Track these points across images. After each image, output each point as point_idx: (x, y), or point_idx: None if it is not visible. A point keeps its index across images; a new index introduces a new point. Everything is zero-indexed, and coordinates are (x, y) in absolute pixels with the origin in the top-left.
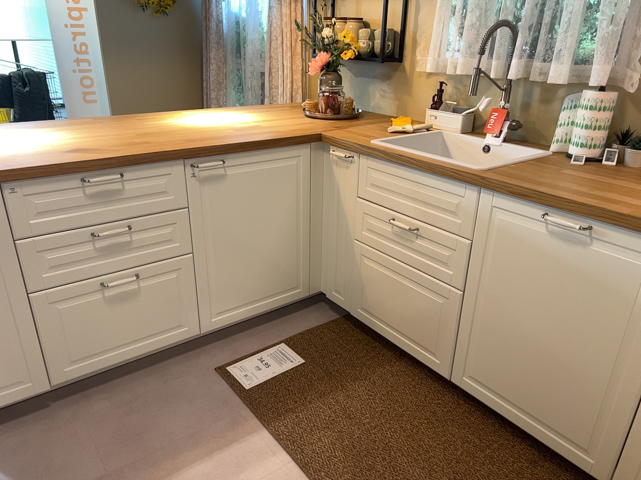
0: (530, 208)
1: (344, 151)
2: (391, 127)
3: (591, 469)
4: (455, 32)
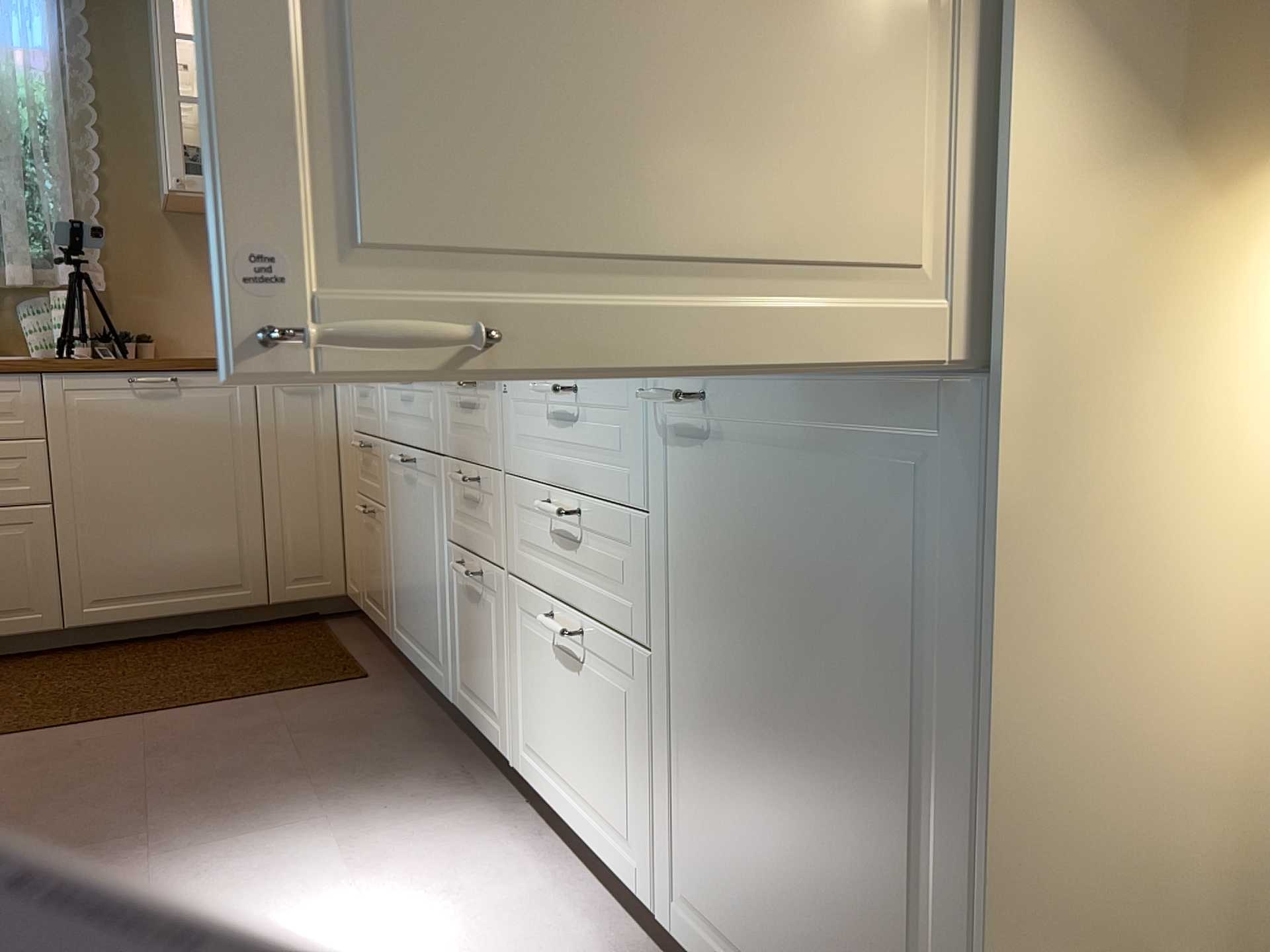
0: (110, 379)
1: None
2: None
3: (249, 598)
4: None
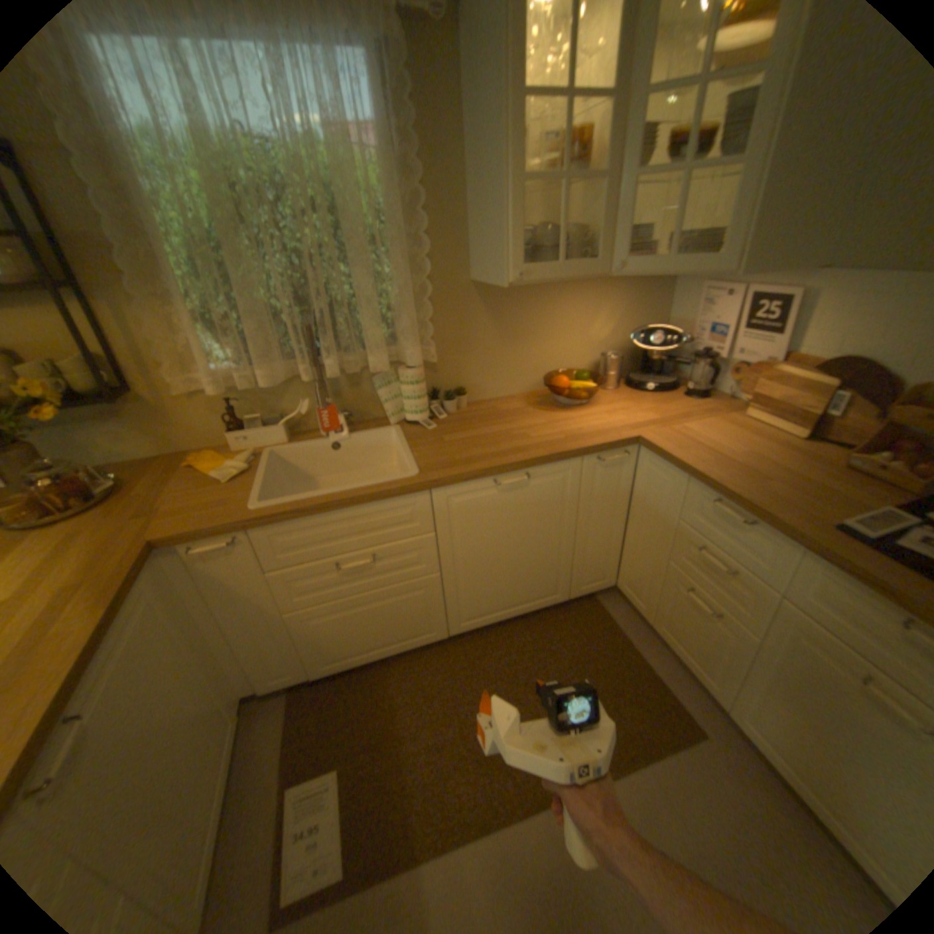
0: (481, 482)
1: (214, 538)
2: (205, 473)
3: (559, 600)
4: (225, 339)
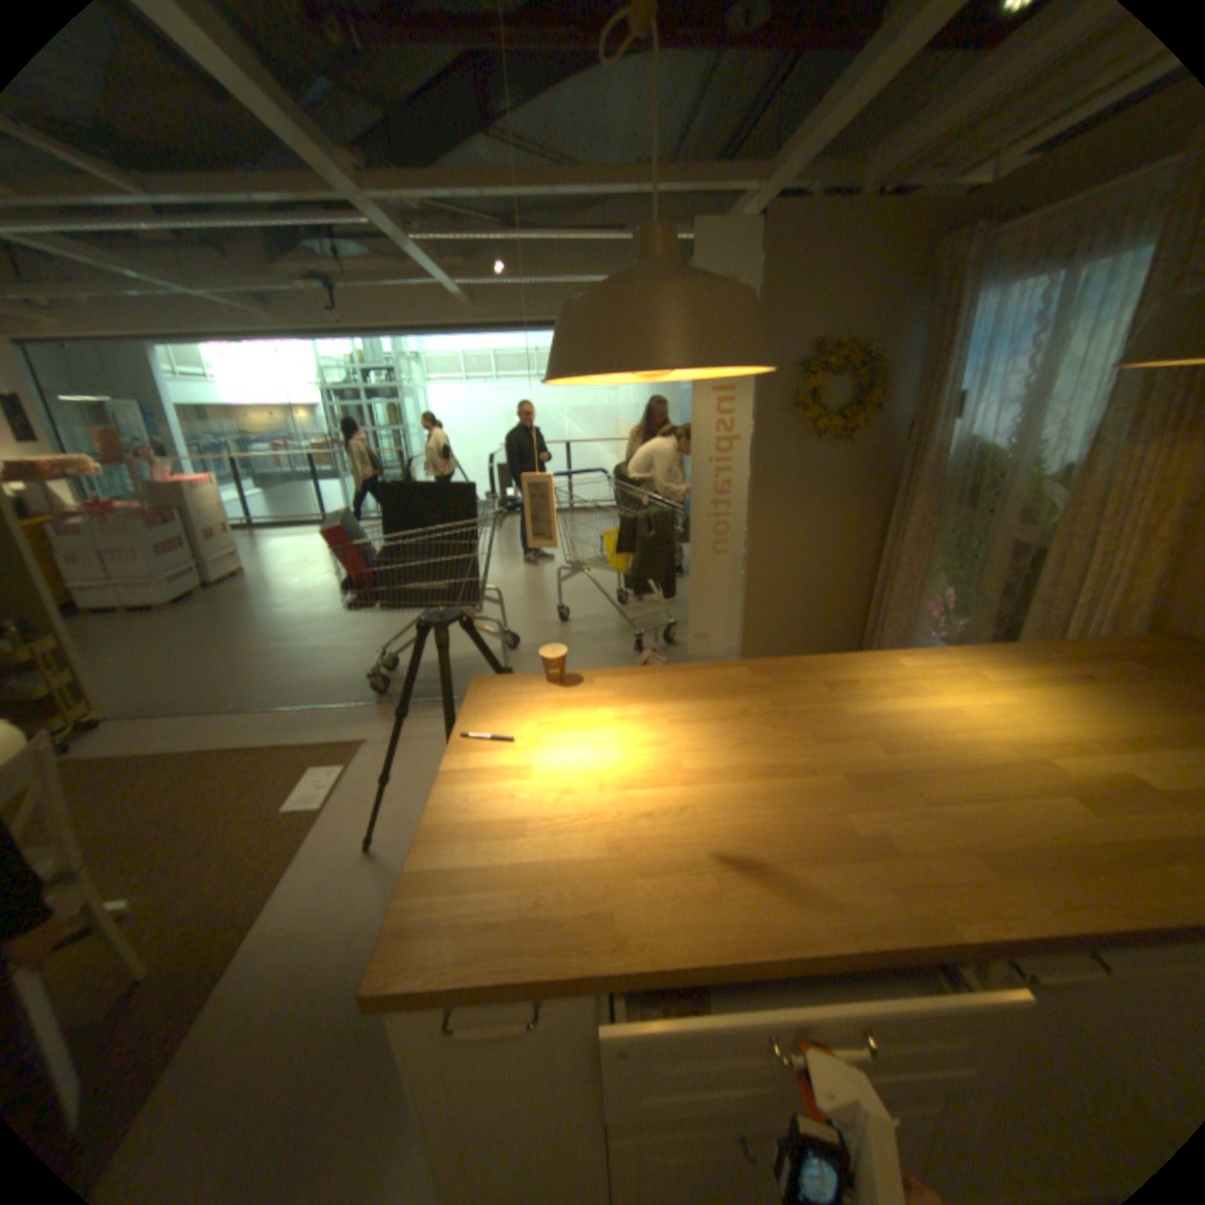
0: None
1: None
2: None
3: None
4: None
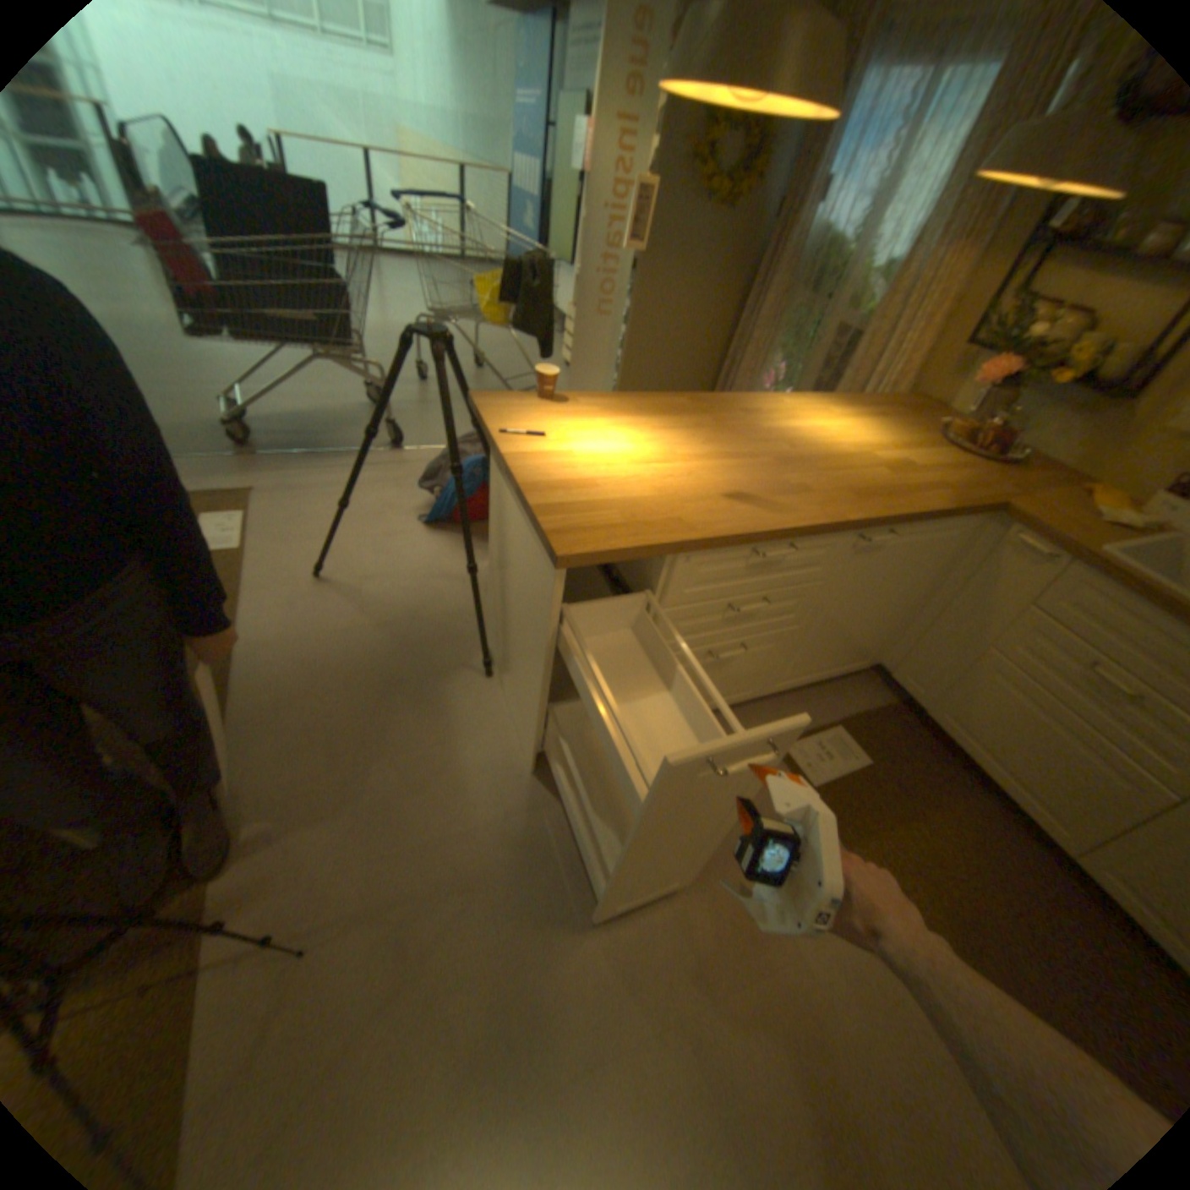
0: None
1: (1047, 542)
2: (1097, 504)
3: None
4: None
